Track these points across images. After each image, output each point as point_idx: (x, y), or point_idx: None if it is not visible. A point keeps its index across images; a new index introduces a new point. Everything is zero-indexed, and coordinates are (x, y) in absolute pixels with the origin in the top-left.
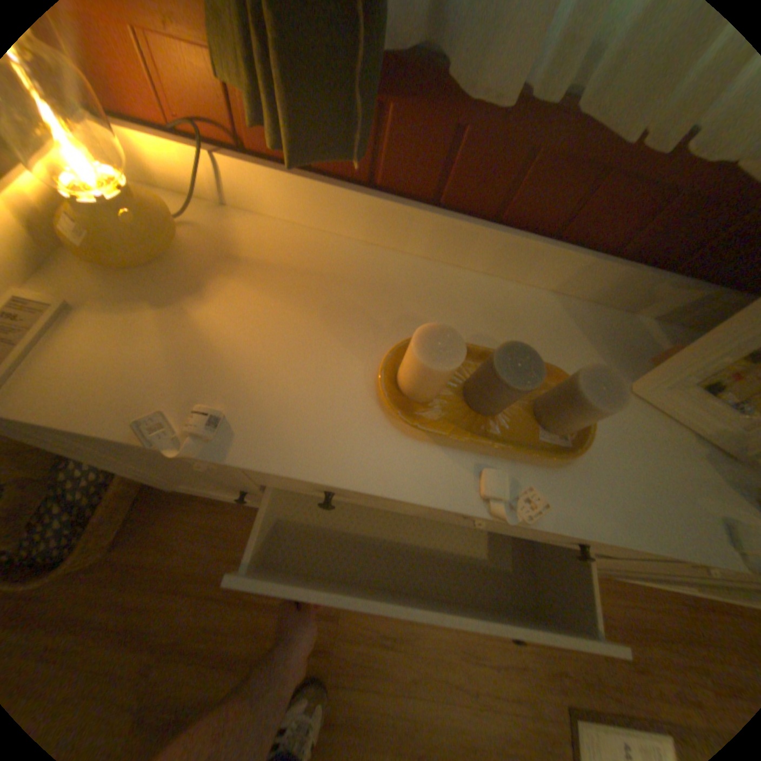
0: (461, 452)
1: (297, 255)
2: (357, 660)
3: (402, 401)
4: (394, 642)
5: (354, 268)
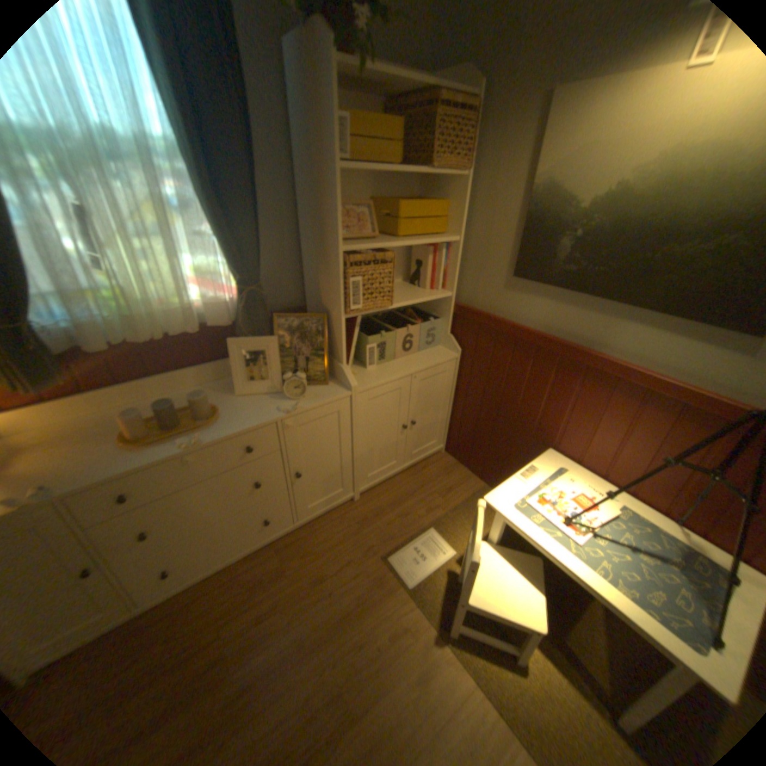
0: (165, 443)
1: (57, 433)
2: (244, 643)
3: (130, 441)
4: (264, 614)
5: (91, 423)
